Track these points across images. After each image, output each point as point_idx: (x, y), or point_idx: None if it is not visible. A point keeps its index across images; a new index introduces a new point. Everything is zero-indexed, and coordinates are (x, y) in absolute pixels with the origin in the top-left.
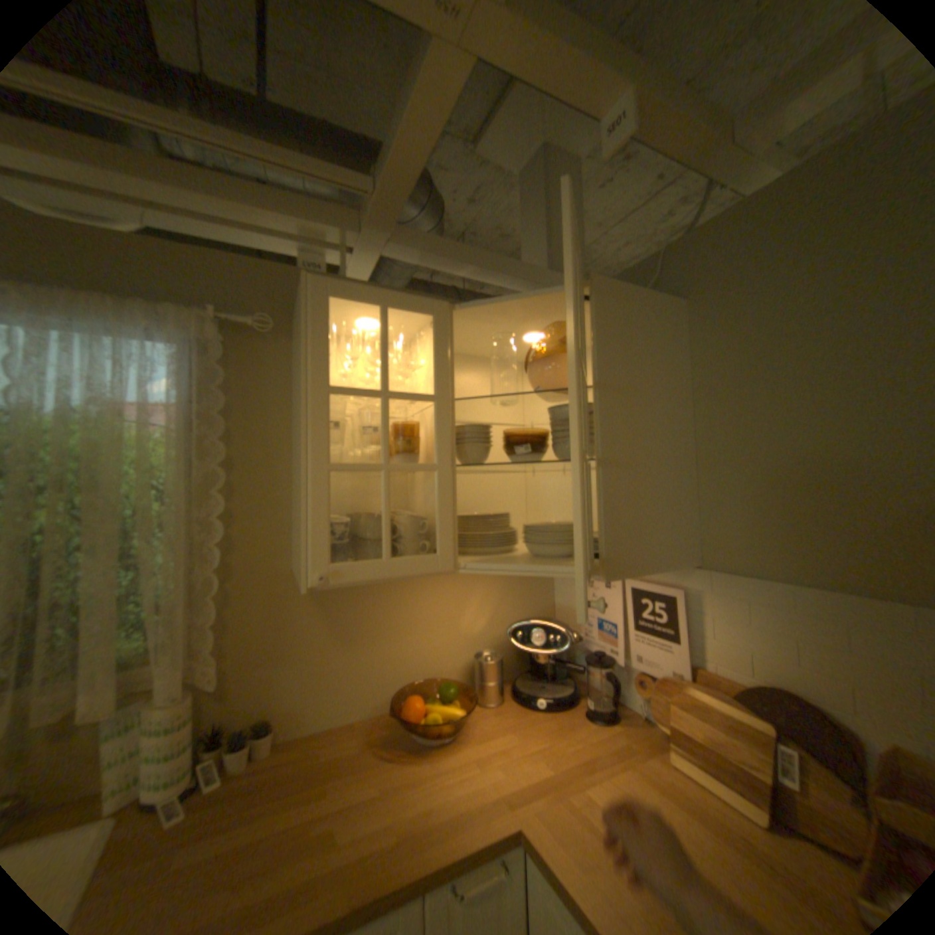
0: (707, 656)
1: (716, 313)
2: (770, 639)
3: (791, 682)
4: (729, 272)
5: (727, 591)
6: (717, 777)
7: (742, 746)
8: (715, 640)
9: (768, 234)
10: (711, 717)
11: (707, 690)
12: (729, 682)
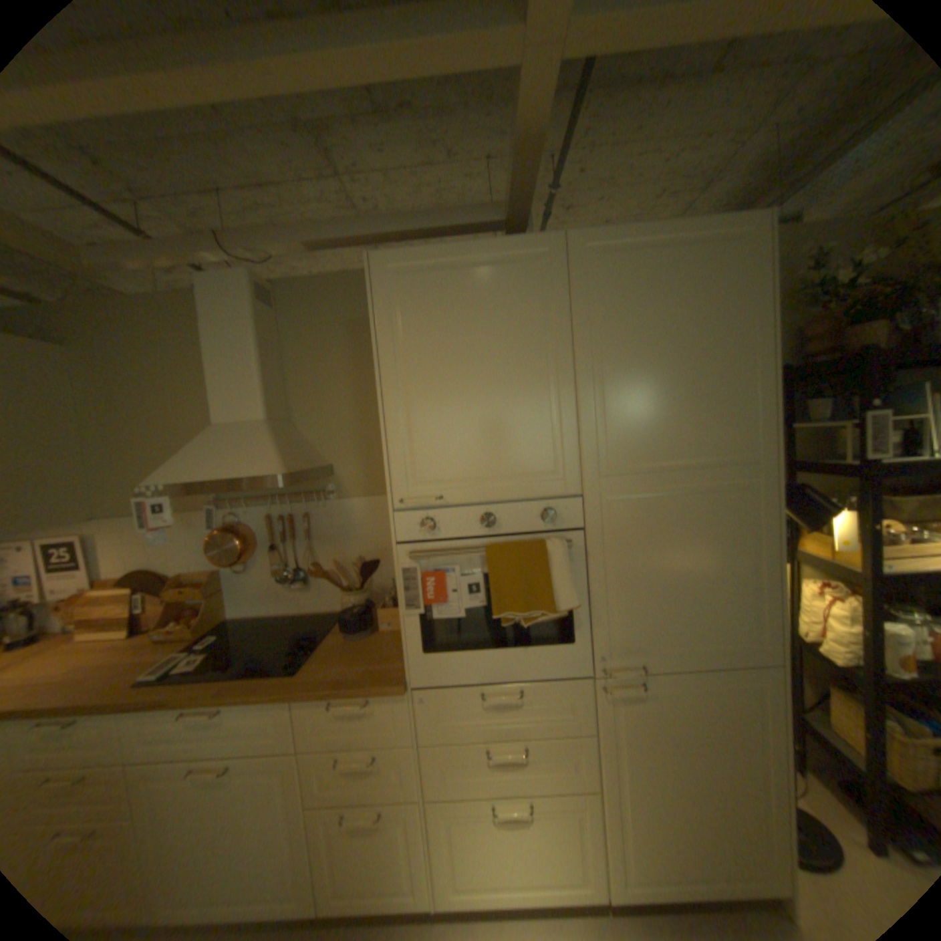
0: (98, 571)
1: (82, 360)
2: (129, 548)
3: (140, 566)
4: (88, 338)
5: (105, 529)
6: (100, 631)
7: (113, 607)
8: (102, 560)
9: (107, 325)
10: (97, 602)
11: (96, 589)
12: (111, 580)
